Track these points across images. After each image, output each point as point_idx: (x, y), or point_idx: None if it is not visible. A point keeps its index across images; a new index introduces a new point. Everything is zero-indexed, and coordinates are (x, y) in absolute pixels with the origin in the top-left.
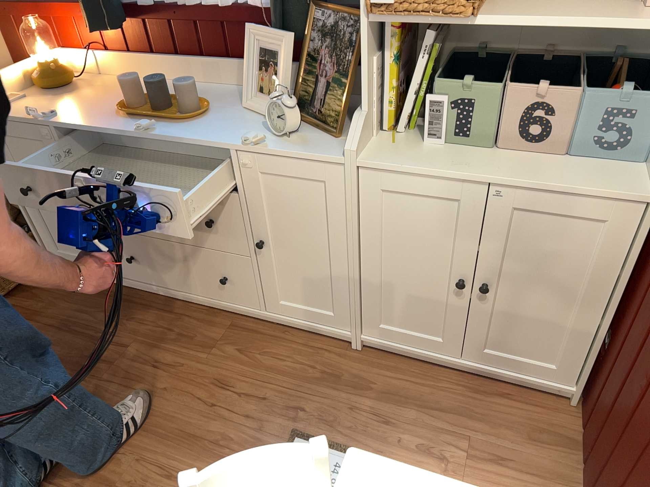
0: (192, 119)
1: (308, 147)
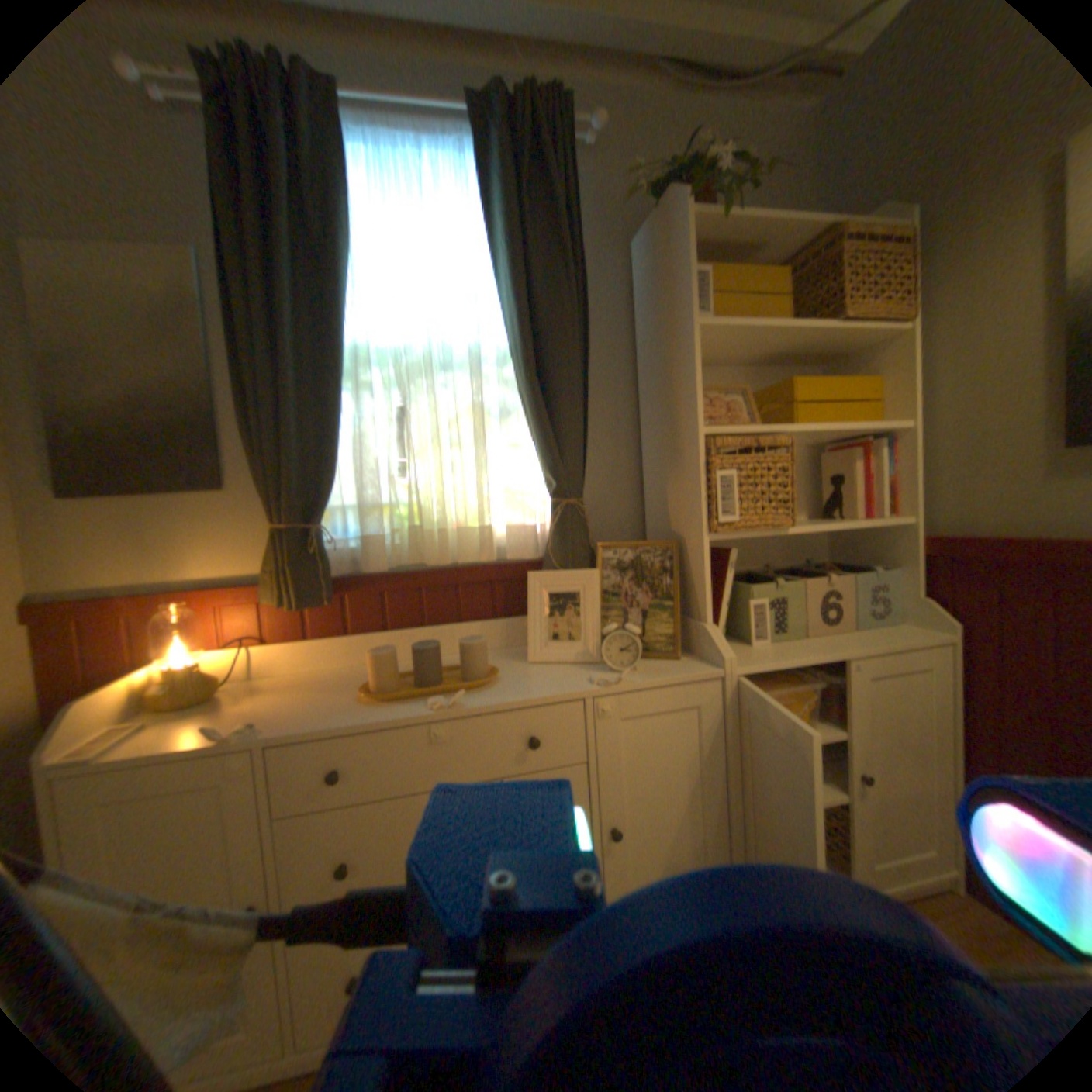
0: (492, 679)
1: (666, 670)
